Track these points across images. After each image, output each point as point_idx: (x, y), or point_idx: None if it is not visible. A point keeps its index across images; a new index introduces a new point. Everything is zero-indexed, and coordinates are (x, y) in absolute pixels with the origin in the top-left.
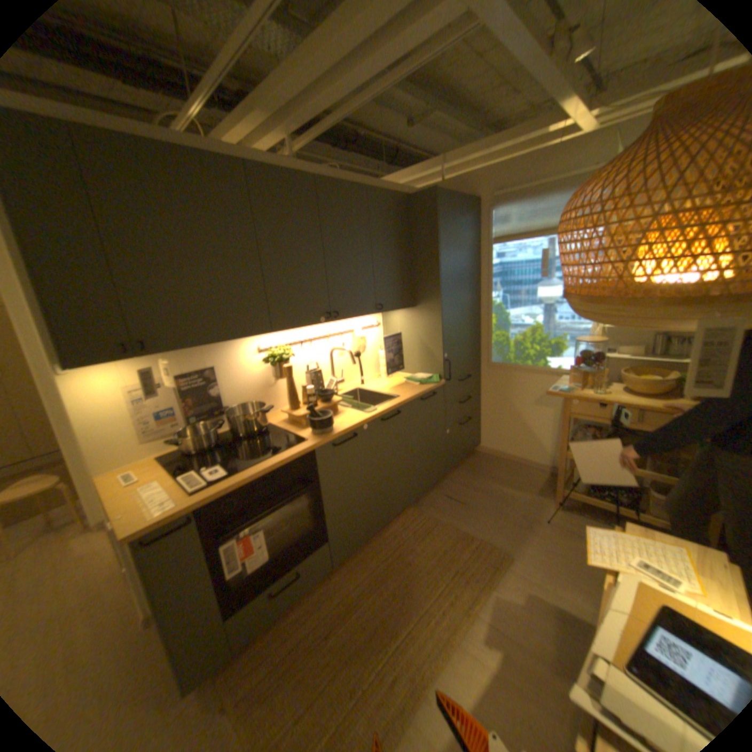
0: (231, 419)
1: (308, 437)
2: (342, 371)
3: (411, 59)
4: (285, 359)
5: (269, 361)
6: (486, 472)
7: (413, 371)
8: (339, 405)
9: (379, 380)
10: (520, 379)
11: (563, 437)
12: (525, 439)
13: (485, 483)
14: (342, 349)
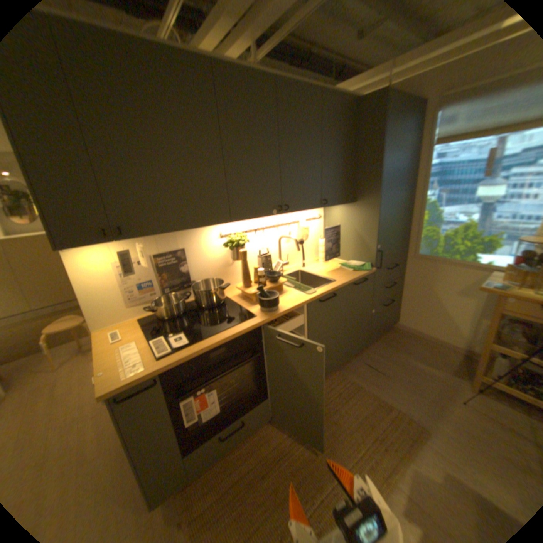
0: (197, 291)
1: (257, 313)
2: (288, 254)
3: None
4: (242, 243)
5: (229, 245)
6: (404, 347)
7: (348, 258)
8: (284, 284)
9: (317, 263)
10: (446, 271)
11: (483, 326)
12: (443, 323)
13: (403, 357)
14: (289, 237)
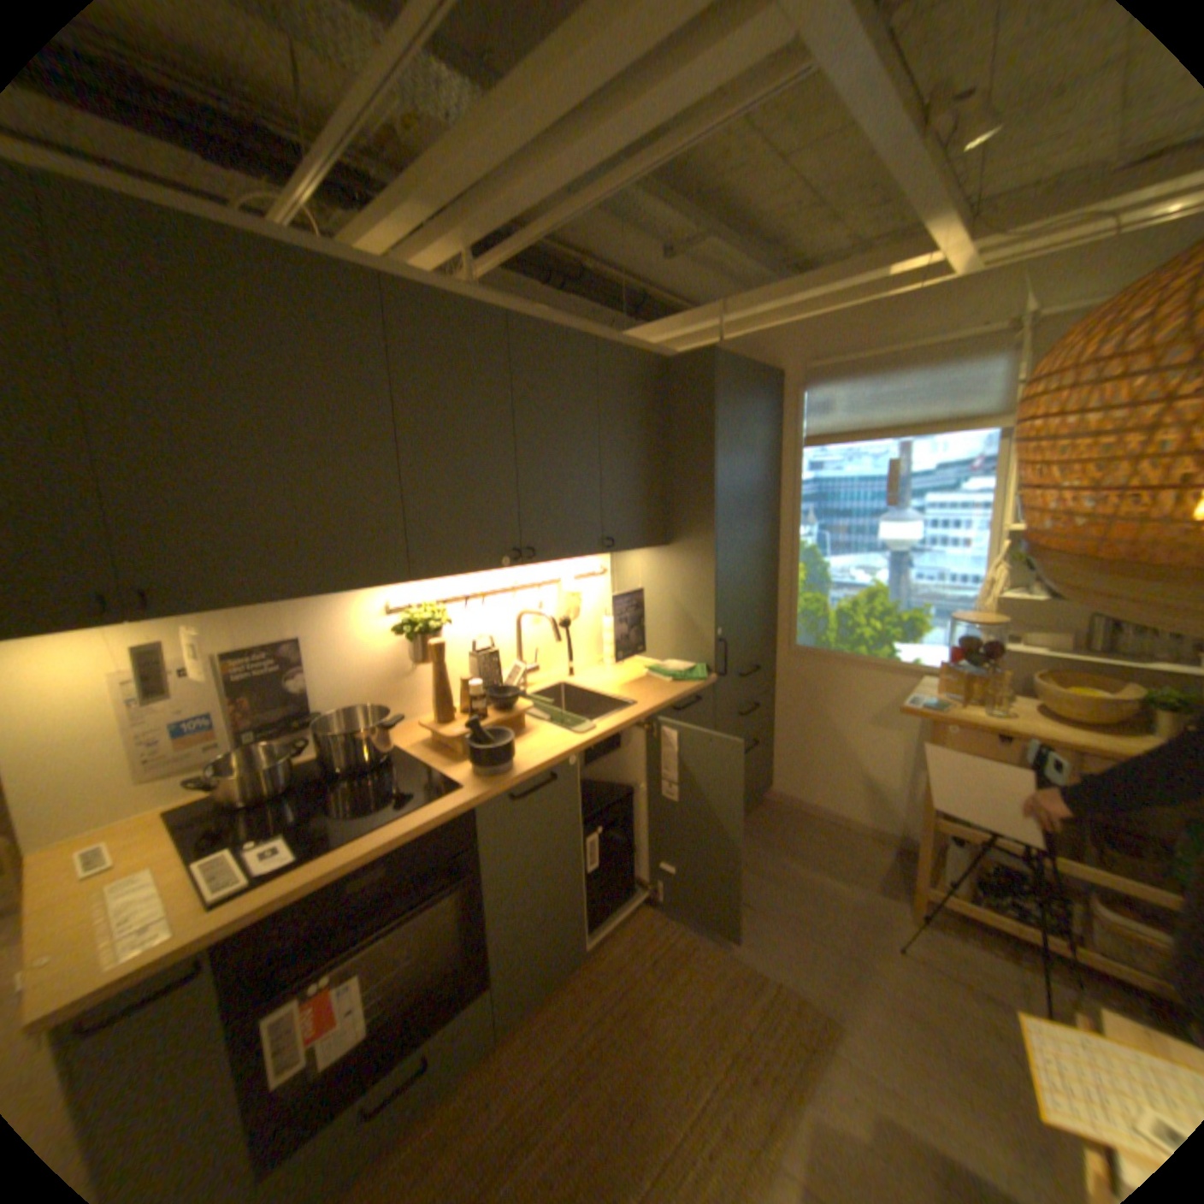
0: (323, 737)
1: (466, 780)
2: (537, 650)
3: (688, 125)
4: (436, 626)
5: (406, 630)
6: (785, 841)
7: (662, 656)
8: (528, 714)
9: (601, 667)
10: (847, 678)
11: (923, 786)
12: (853, 785)
13: (784, 864)
14: (539, 613)
